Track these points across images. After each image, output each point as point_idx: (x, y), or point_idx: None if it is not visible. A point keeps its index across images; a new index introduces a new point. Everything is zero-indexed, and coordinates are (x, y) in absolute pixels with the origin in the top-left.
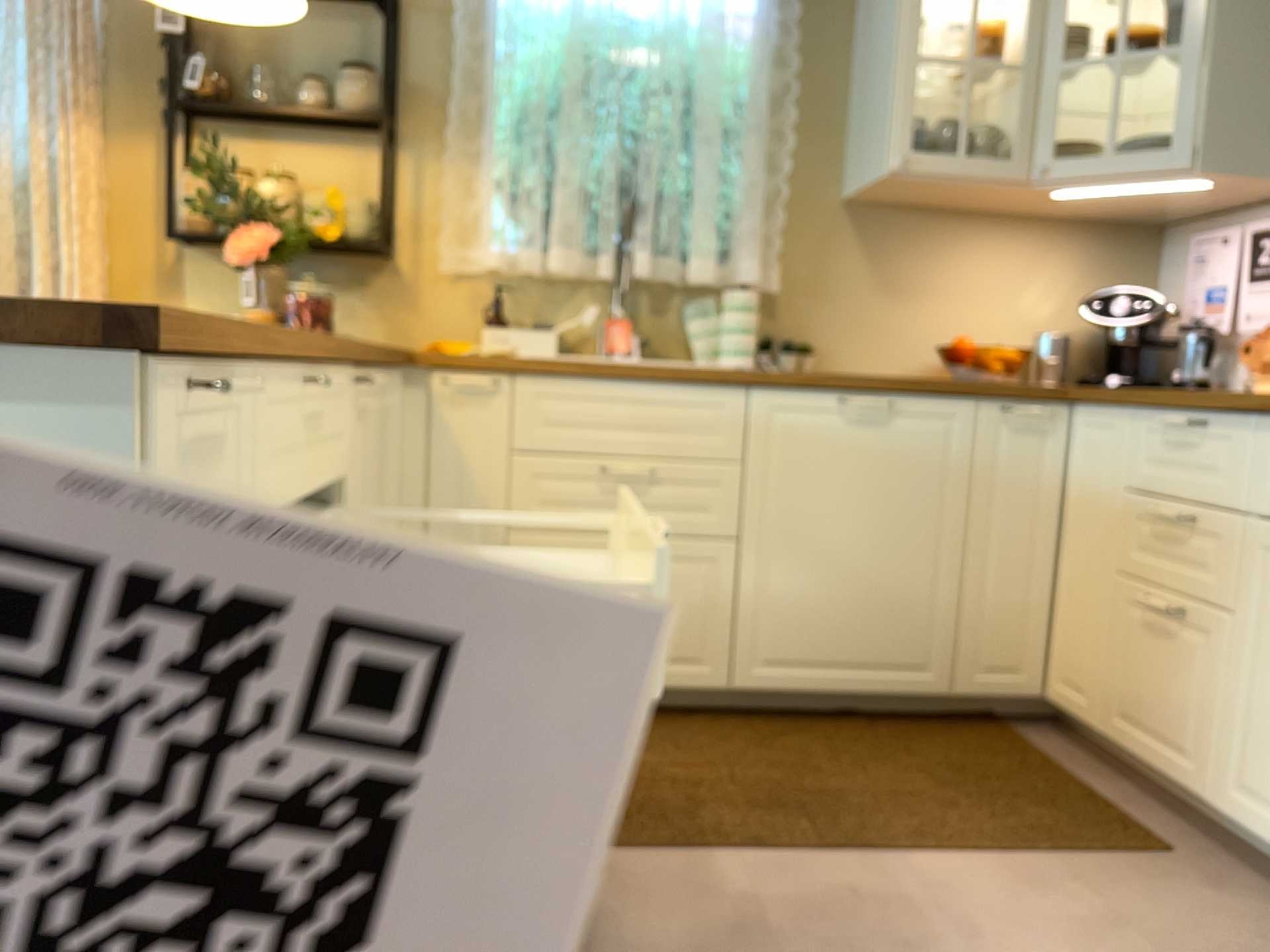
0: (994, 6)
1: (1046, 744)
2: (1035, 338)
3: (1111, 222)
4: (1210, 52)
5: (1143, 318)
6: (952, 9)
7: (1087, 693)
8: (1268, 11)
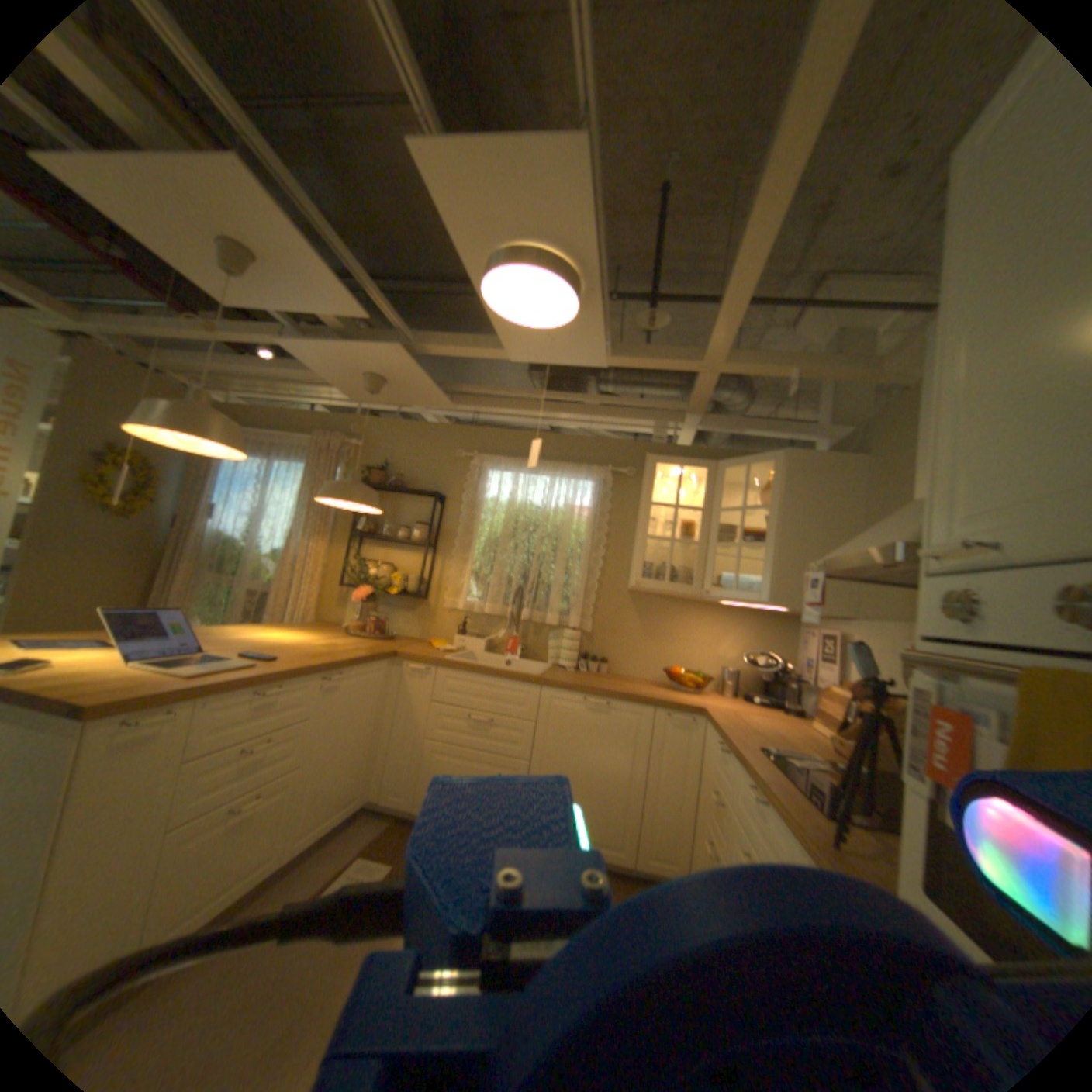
0: (697, 511)
1: None
2: (725, 669)
3: (768, 614)
4: (776, 549)
5: (770, 670)
6: (678, 511)
7: None
8: (805, 532)
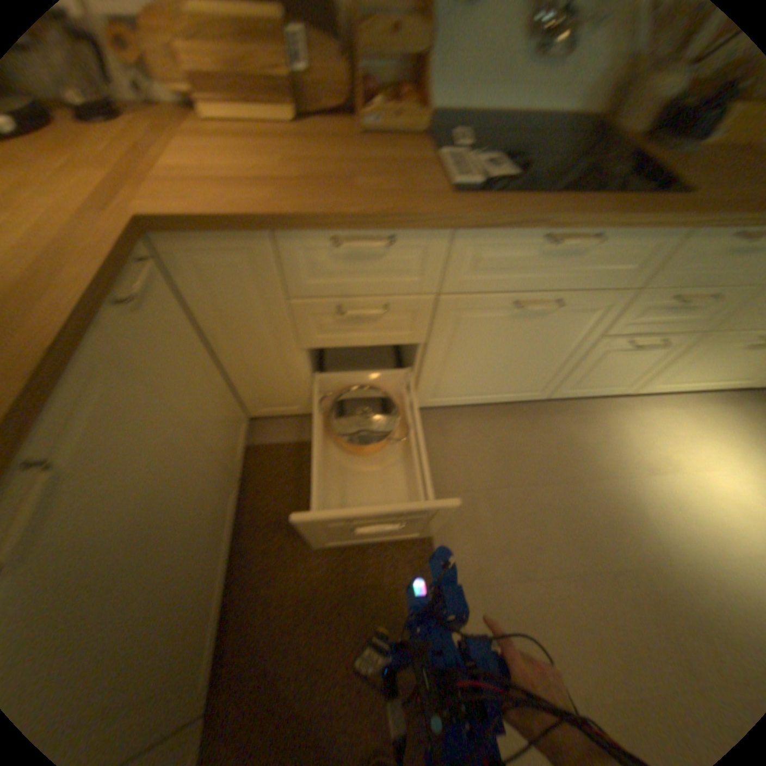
0: None
1: (276, 434)
2: None
3: None
4: None
5: None
6: None
7: (292, 403)
8: None
